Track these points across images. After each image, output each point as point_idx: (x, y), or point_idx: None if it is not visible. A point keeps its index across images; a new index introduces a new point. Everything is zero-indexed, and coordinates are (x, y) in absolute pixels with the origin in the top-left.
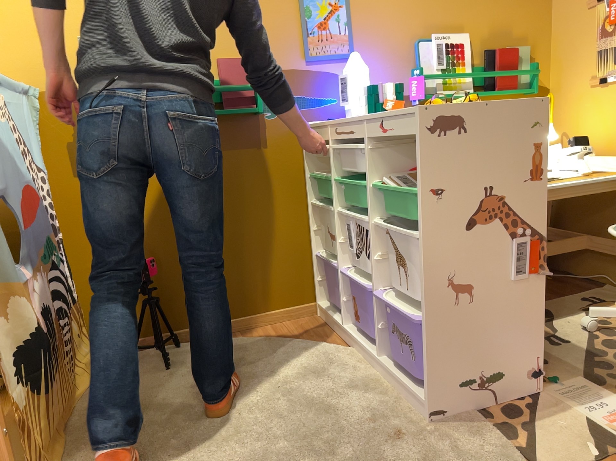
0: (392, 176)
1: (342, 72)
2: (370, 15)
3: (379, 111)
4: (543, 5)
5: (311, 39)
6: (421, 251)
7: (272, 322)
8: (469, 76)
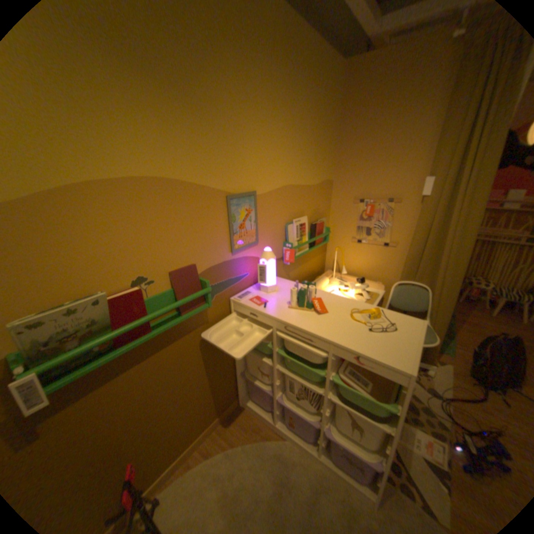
0: (343, 370)
1: (252, 255)
2: (266, 213)
3: (310, 309)
4: (330, 194)
5: (235, 237)
6: (396, 444)
7: (215, 429)
8: (308, 241)
